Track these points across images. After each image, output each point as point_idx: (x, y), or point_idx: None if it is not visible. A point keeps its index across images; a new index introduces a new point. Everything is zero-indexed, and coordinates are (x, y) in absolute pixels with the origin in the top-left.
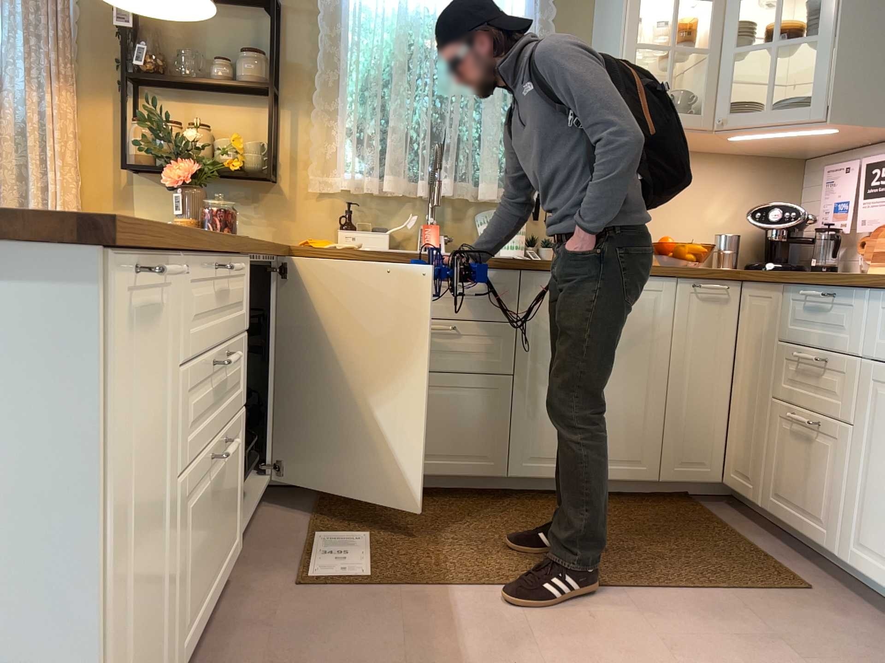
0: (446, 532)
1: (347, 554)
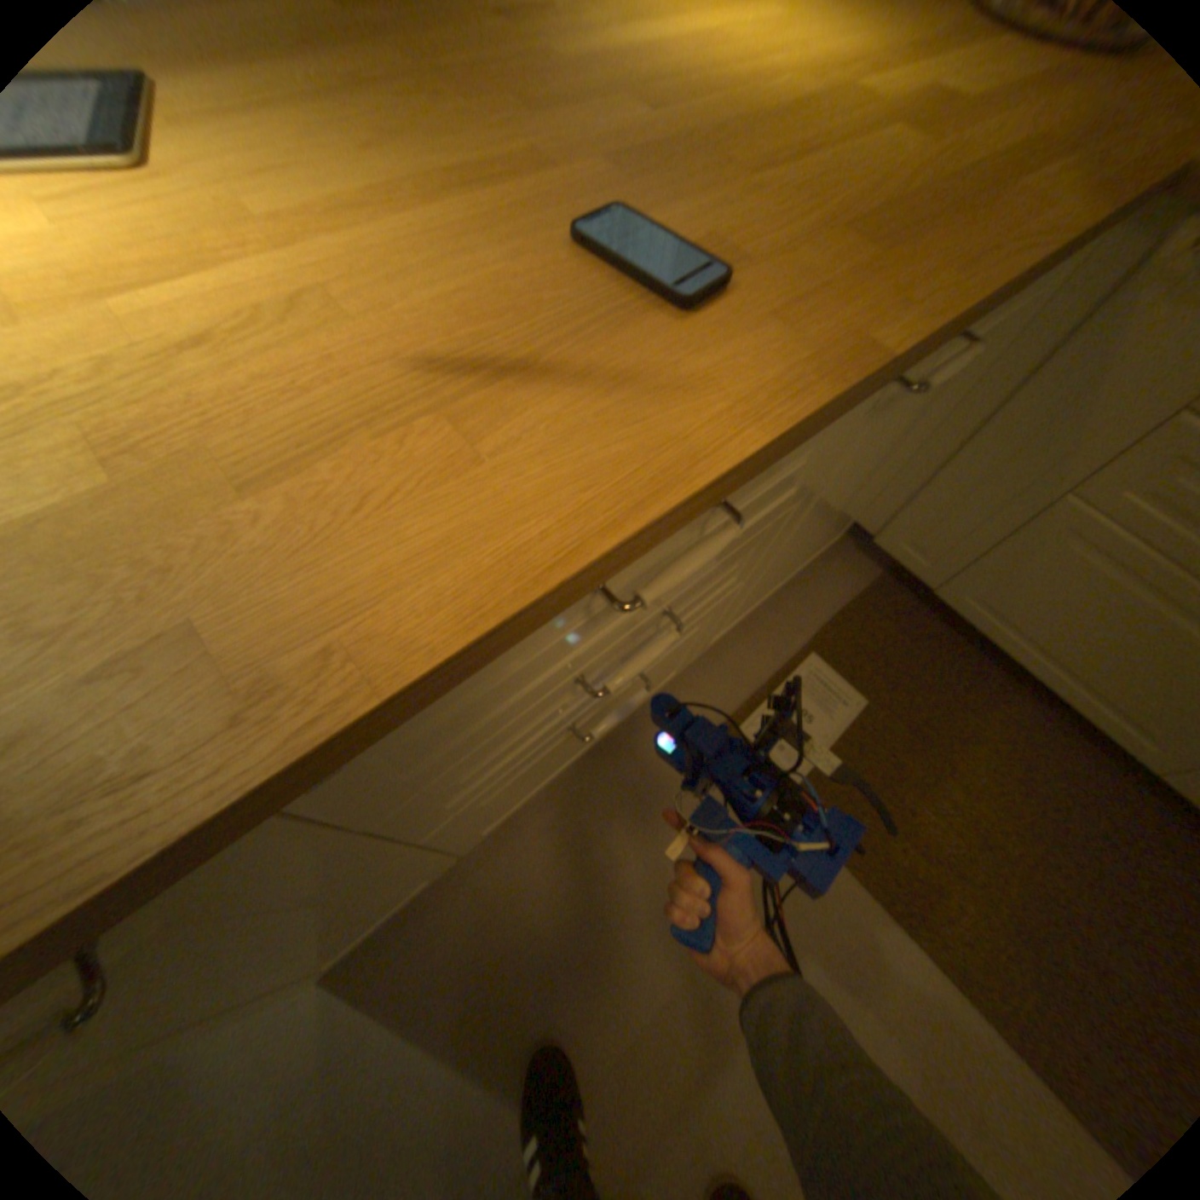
0: (967, 781)
1: (816, 724)
